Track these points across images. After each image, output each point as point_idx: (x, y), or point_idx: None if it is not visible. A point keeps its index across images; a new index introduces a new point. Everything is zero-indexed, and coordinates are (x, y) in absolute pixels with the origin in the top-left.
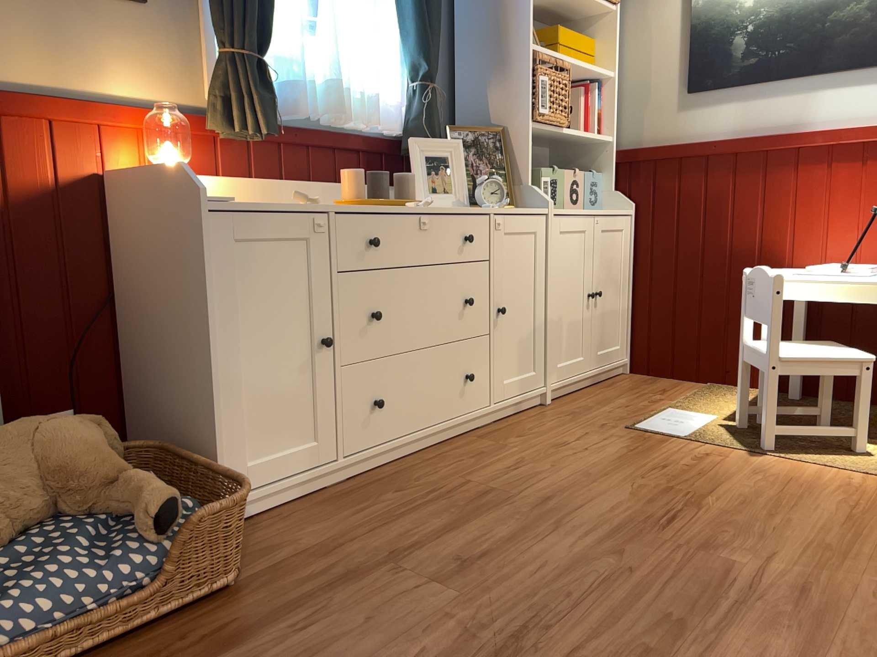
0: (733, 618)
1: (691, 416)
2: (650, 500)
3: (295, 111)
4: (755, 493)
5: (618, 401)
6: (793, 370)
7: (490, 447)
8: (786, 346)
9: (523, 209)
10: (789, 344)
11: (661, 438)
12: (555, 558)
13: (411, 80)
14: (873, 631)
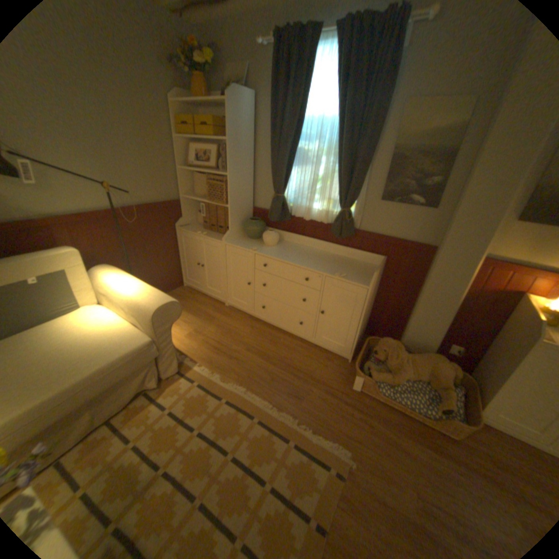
0: None
1: None
2: None
3: None
4: None
5: None
6: None
7: None
8: None
9: None
10: None
11: None
12: None
13: None
14: None
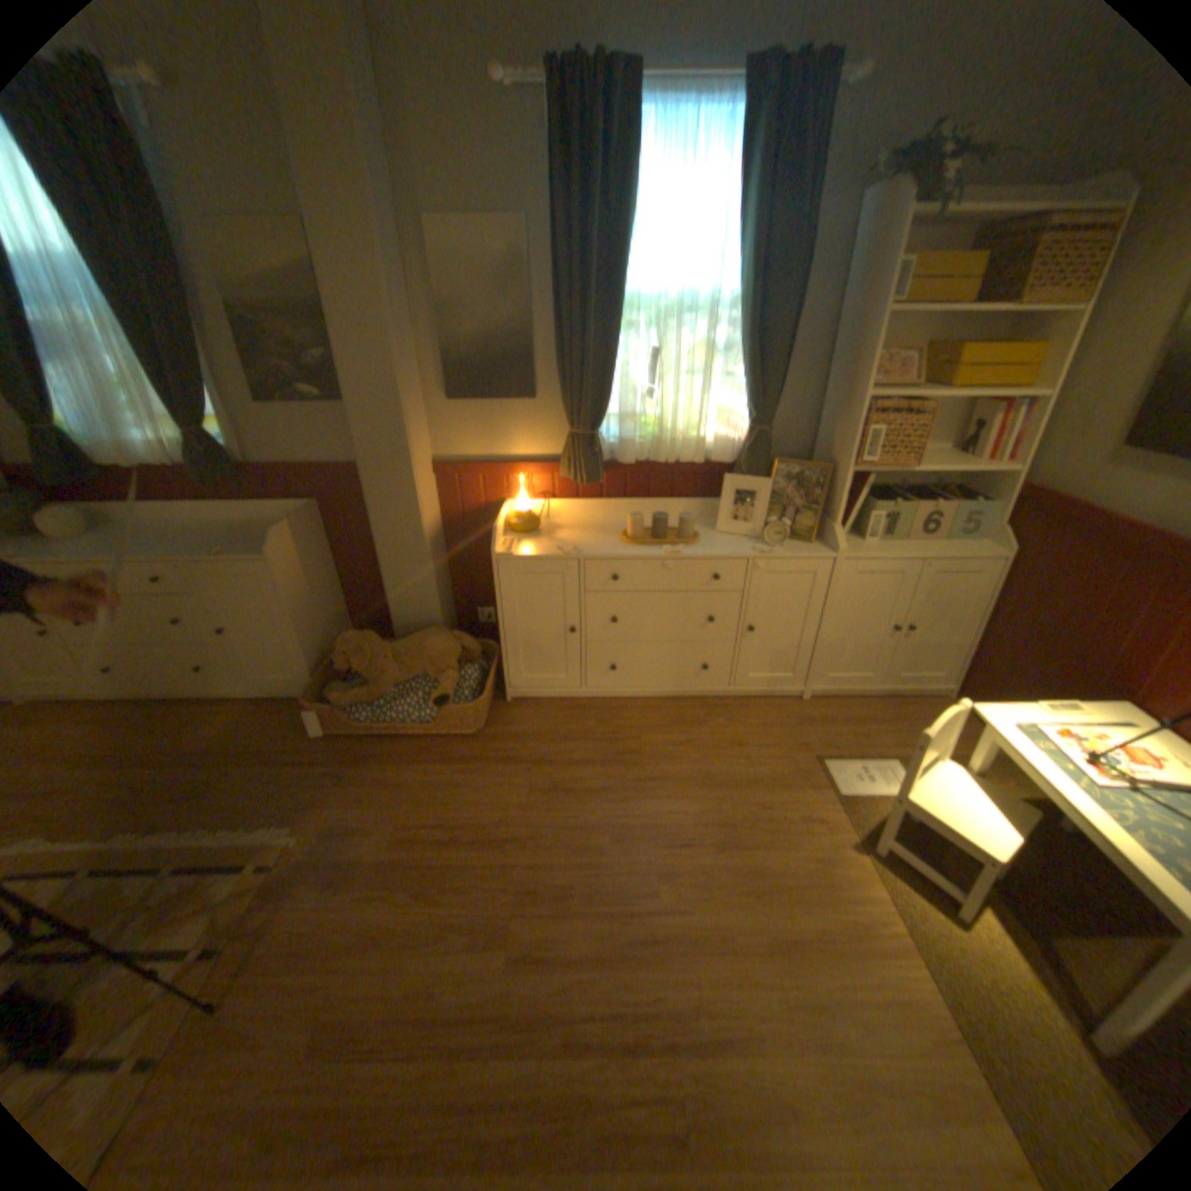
0: (594, 918)
1: (898, 781)
2: (703, 825)
3: (622, 460)
4: (778, 875)
5: (870, 727)
6: (918, 817)
7: (696, 718)
8: (963, 791)
9: (811, 549)
10: (978, 790)
11: (822, 785)
12: (589, 818)
13: (748, 418)
14: (636, 992)
